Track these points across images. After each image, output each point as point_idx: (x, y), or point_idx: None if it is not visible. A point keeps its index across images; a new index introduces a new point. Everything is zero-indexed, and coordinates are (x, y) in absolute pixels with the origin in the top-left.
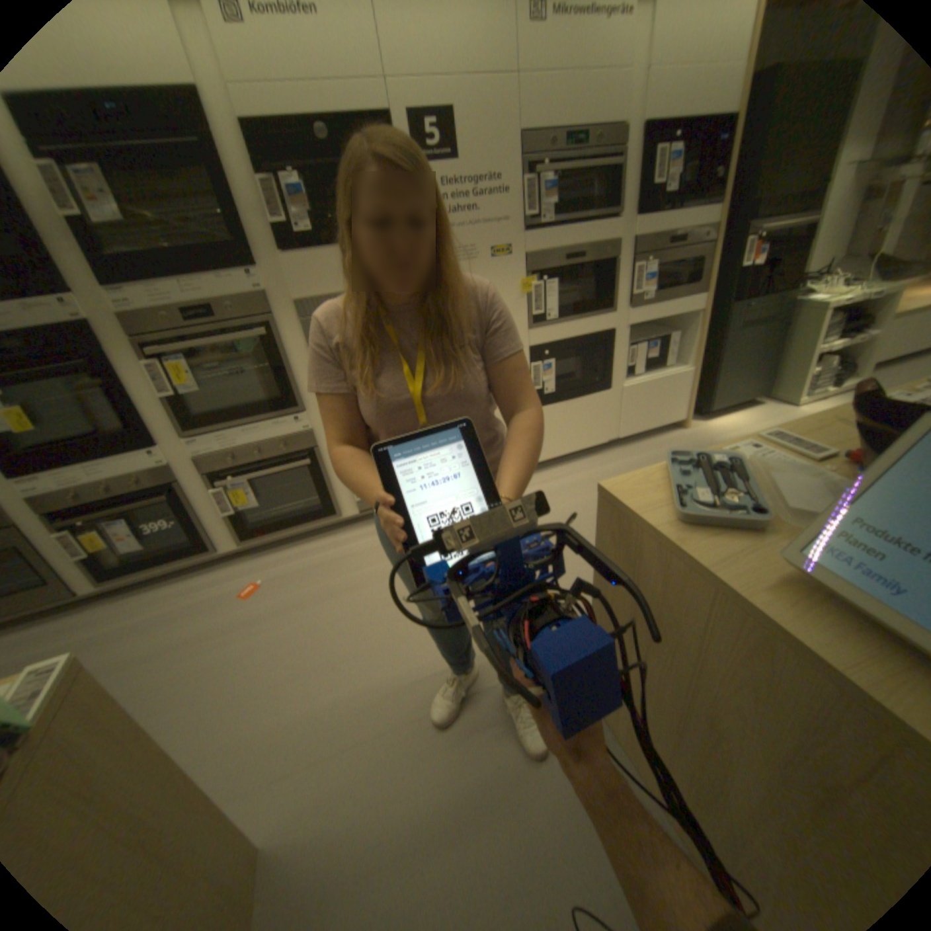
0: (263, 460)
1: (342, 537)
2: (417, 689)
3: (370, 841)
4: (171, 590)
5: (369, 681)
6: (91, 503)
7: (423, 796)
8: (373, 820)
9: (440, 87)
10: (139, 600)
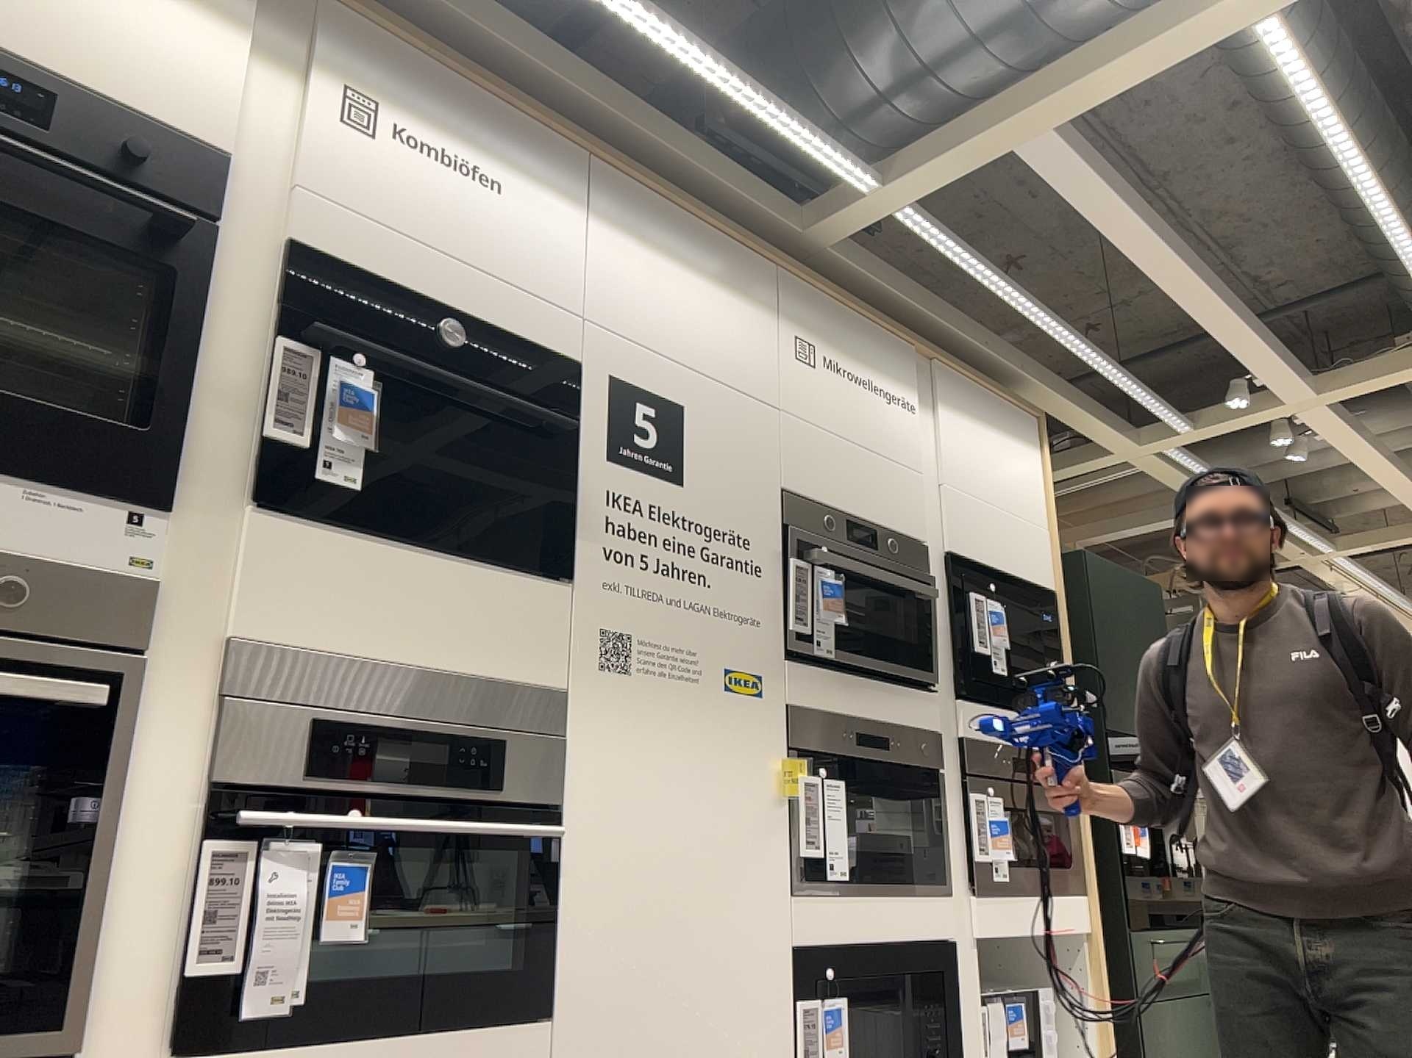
0: None
1: None
2: None
3: None
4: None
5: None
6: None
7: None
8: None
9: (668, 378)
10: None
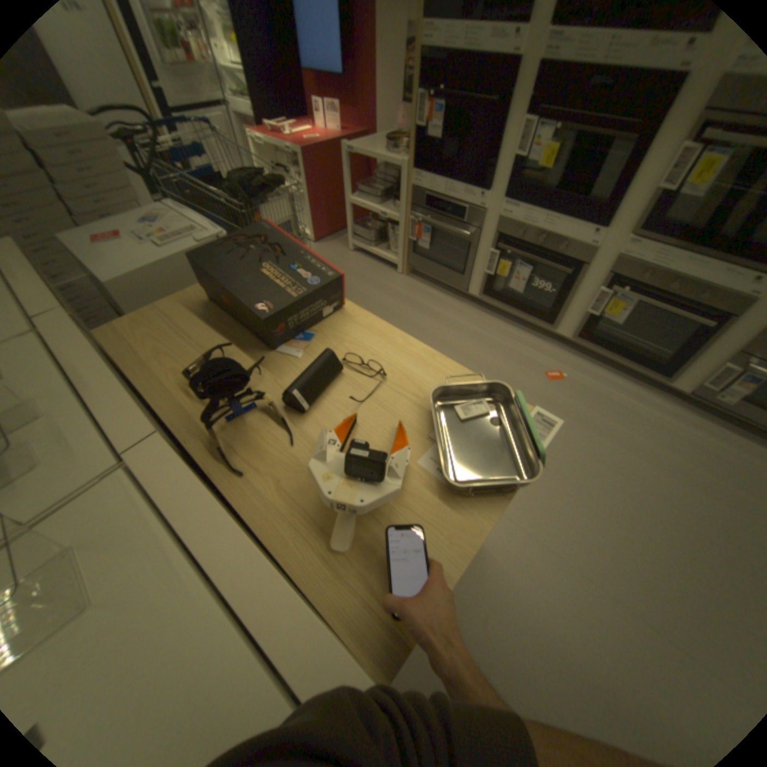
0: (673, 294)
1: (652, 398)
2: (631, 580)
3: (535, 619)
4: (510, 330)
5: (598, 530)
6: (528, 243)
7: (584, 646)
8: (544, 612)
9: None
10: (491, 321)
